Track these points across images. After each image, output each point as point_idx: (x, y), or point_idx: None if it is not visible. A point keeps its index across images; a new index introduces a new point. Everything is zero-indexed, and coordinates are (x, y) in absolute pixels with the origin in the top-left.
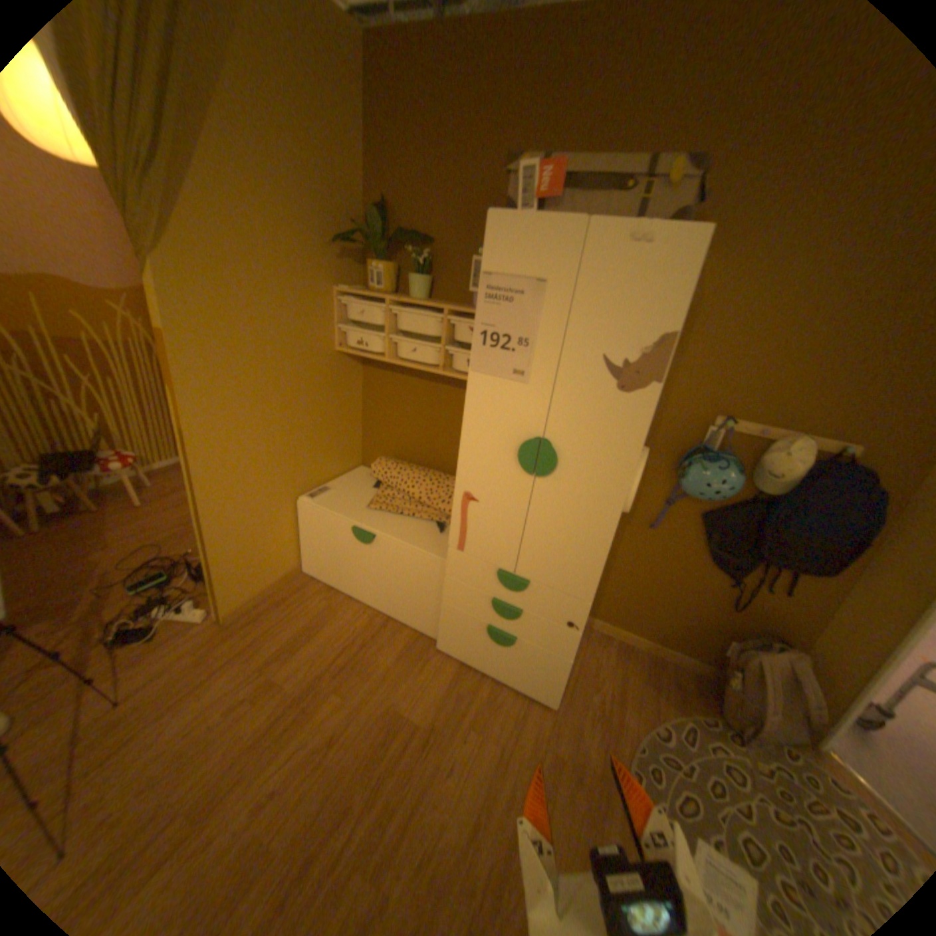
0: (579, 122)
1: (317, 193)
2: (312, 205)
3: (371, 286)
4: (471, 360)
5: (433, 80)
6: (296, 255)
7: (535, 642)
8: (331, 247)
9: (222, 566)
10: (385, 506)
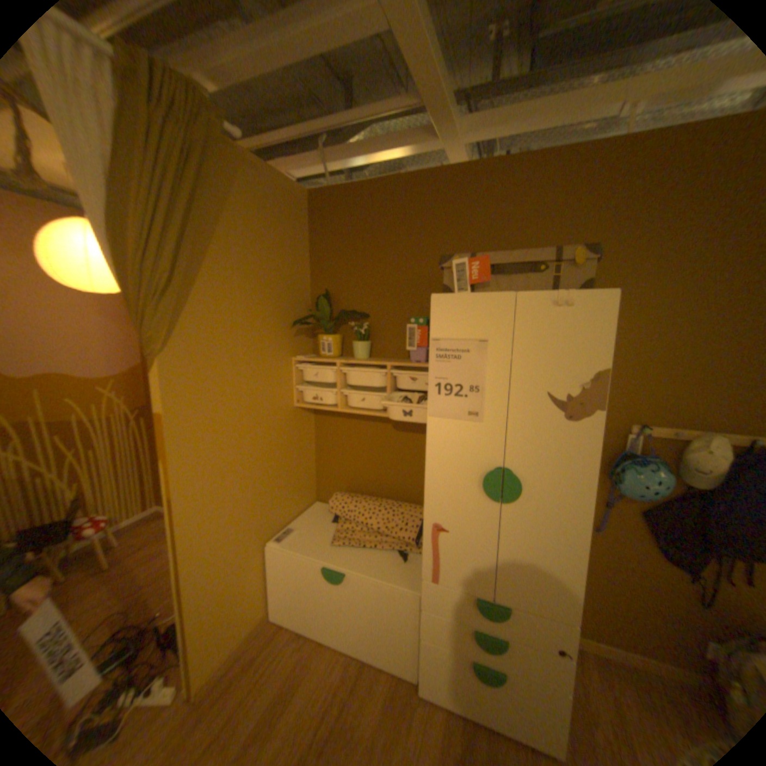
0: (472, 229)
1: (280, 292)
2: (276, 301)
3: (323, 353)
4: (428, 407)
5: (361, 214)
6: (265, 338)
7: (527, 677)
8: (289, 328)
9: (196, 633)
10: (347, 540)
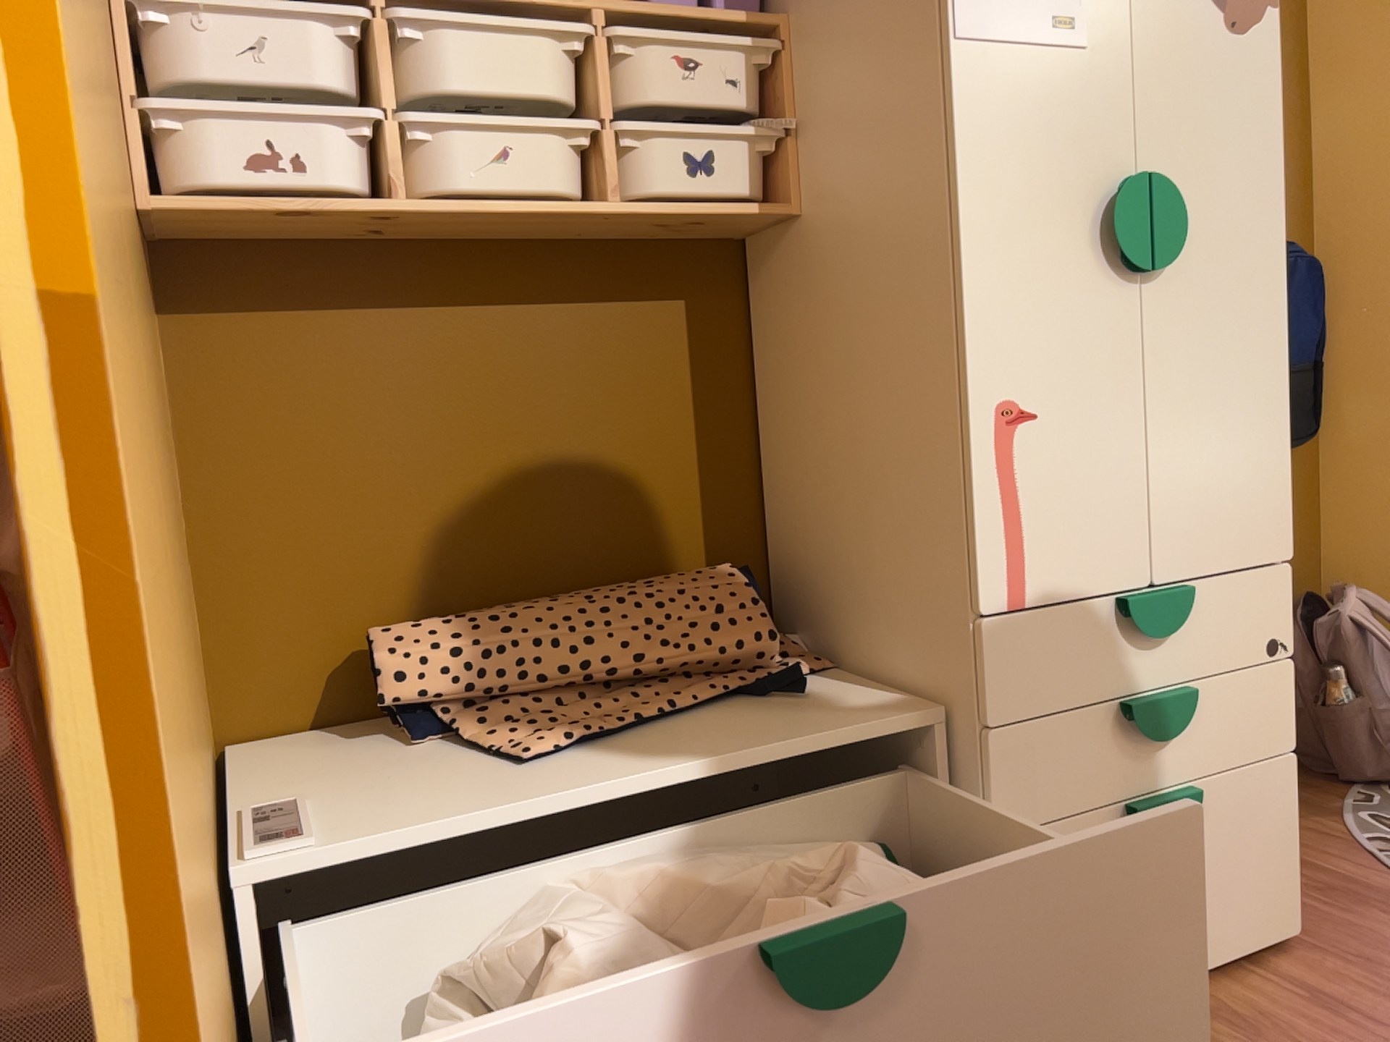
0: None
1: None
2: None
3: None
4: (949, 10)
5: None
6: None
7: (1227, 758)
8: None
9: None
10: (564, 729)
